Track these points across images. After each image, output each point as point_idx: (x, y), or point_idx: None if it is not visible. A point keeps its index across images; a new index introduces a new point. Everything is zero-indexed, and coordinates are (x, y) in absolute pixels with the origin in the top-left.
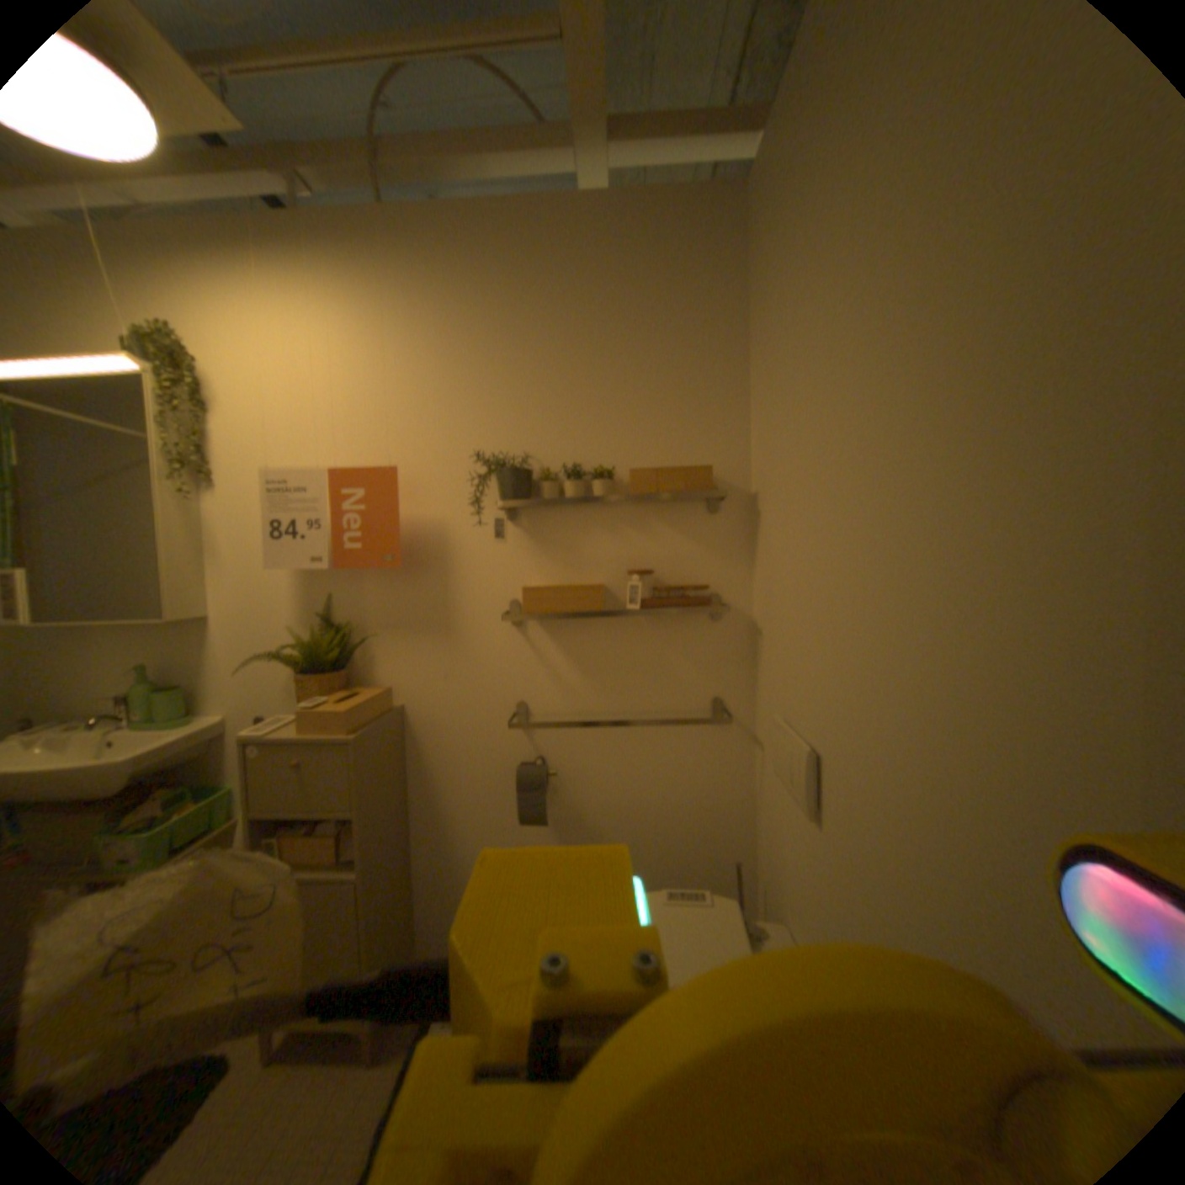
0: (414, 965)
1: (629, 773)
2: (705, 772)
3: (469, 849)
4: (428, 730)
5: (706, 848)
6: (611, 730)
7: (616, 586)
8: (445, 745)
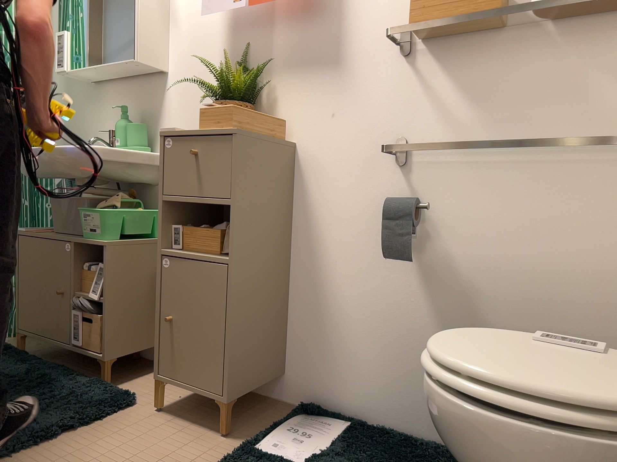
0: (282, 387)
1: (511, 223)
2: (614, 229)
3: (336, 287)
4: (312, 169)
5: (606, 326)
6: (493, 172)
7: (516, 4)
8: (325, 184)
